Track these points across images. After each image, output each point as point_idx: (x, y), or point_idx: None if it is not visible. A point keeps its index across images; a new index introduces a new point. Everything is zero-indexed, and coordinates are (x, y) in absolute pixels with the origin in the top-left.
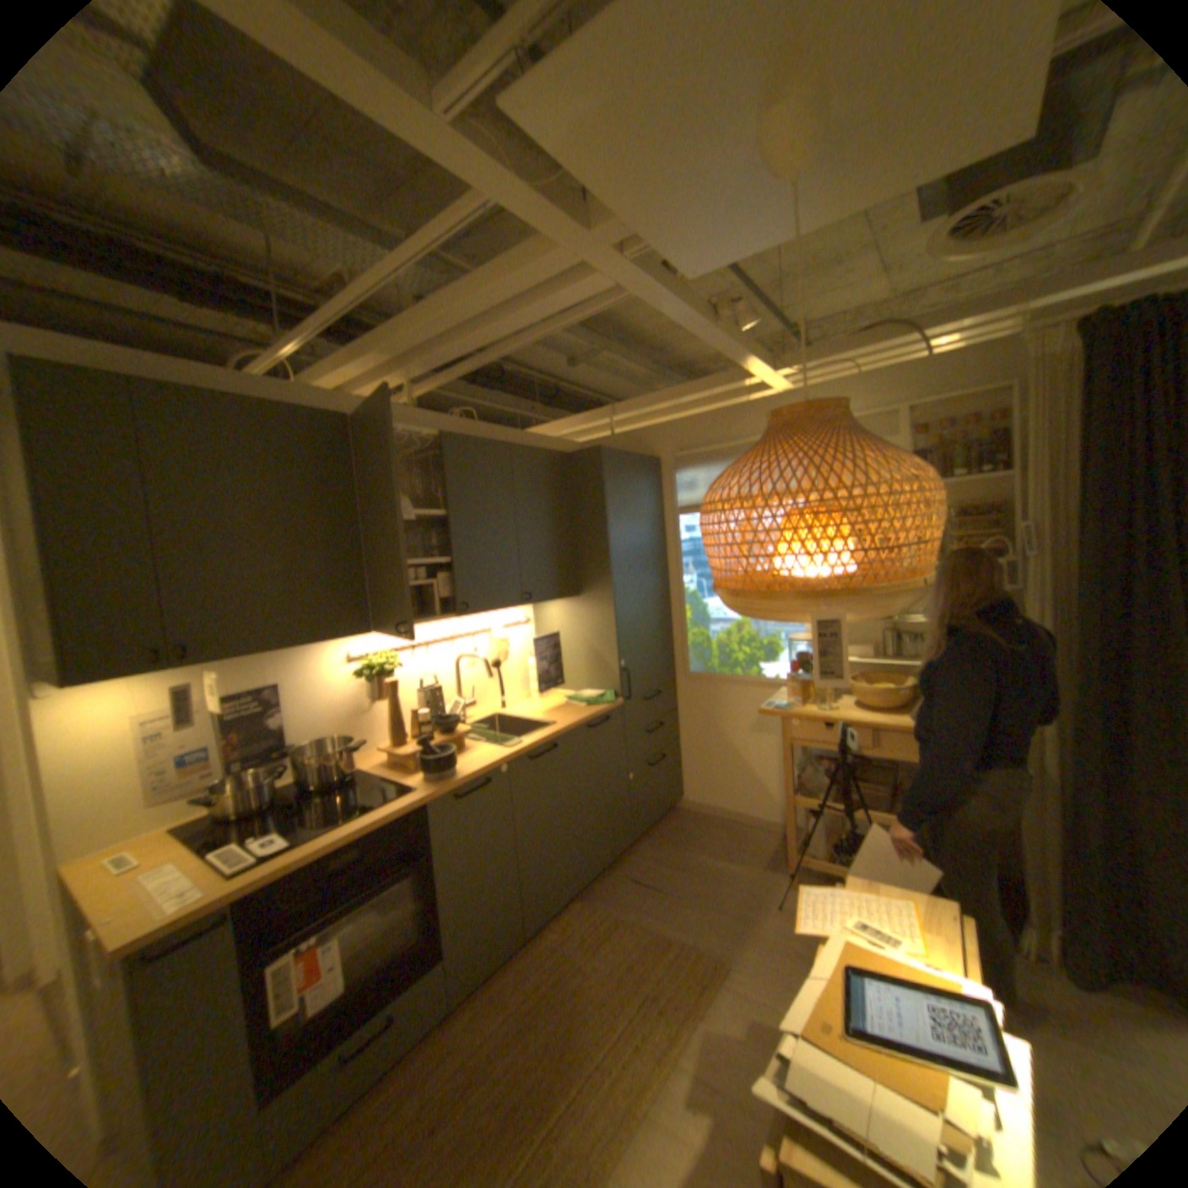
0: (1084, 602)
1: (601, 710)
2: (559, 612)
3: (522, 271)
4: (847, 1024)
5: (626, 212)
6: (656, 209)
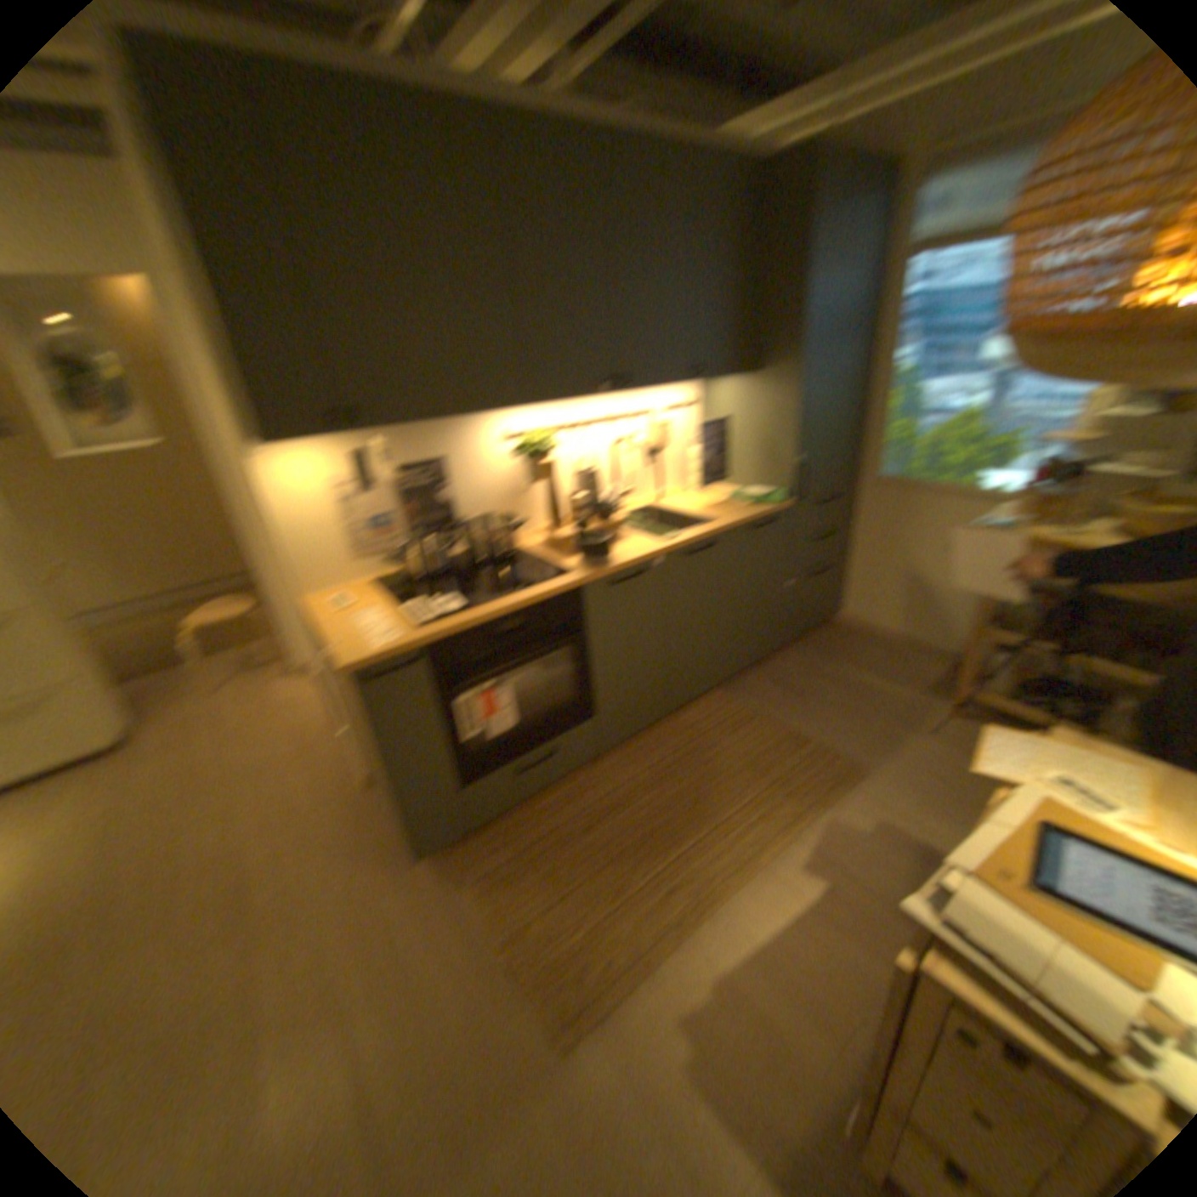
0: None
1: (765, 511)
2: (727, 394)
3: None
4: (1033, 876)
5: None
6: None
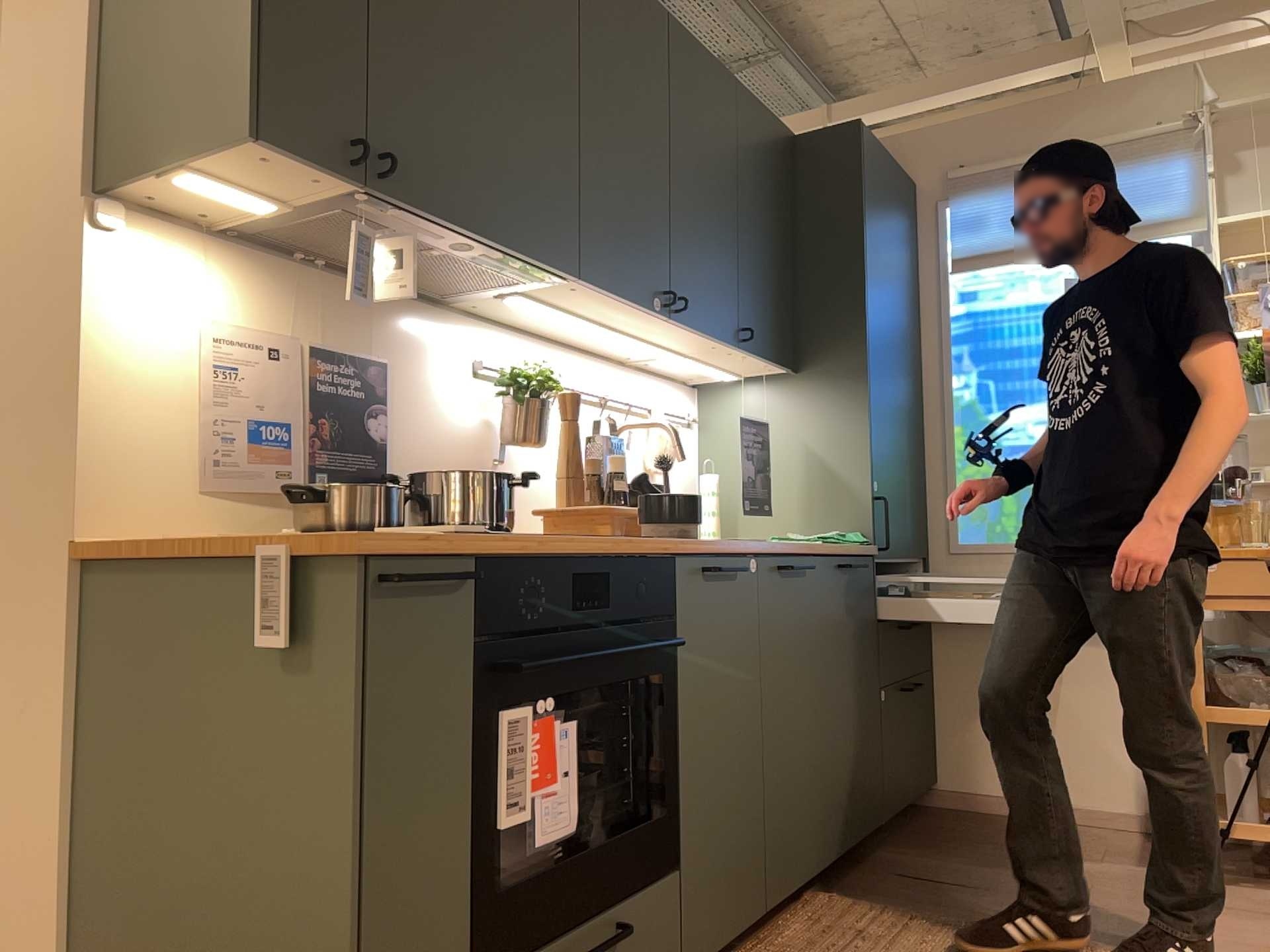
0: None
1: (855, 550)
2: (757, 403)
3: None
4: None
5: None
6: None
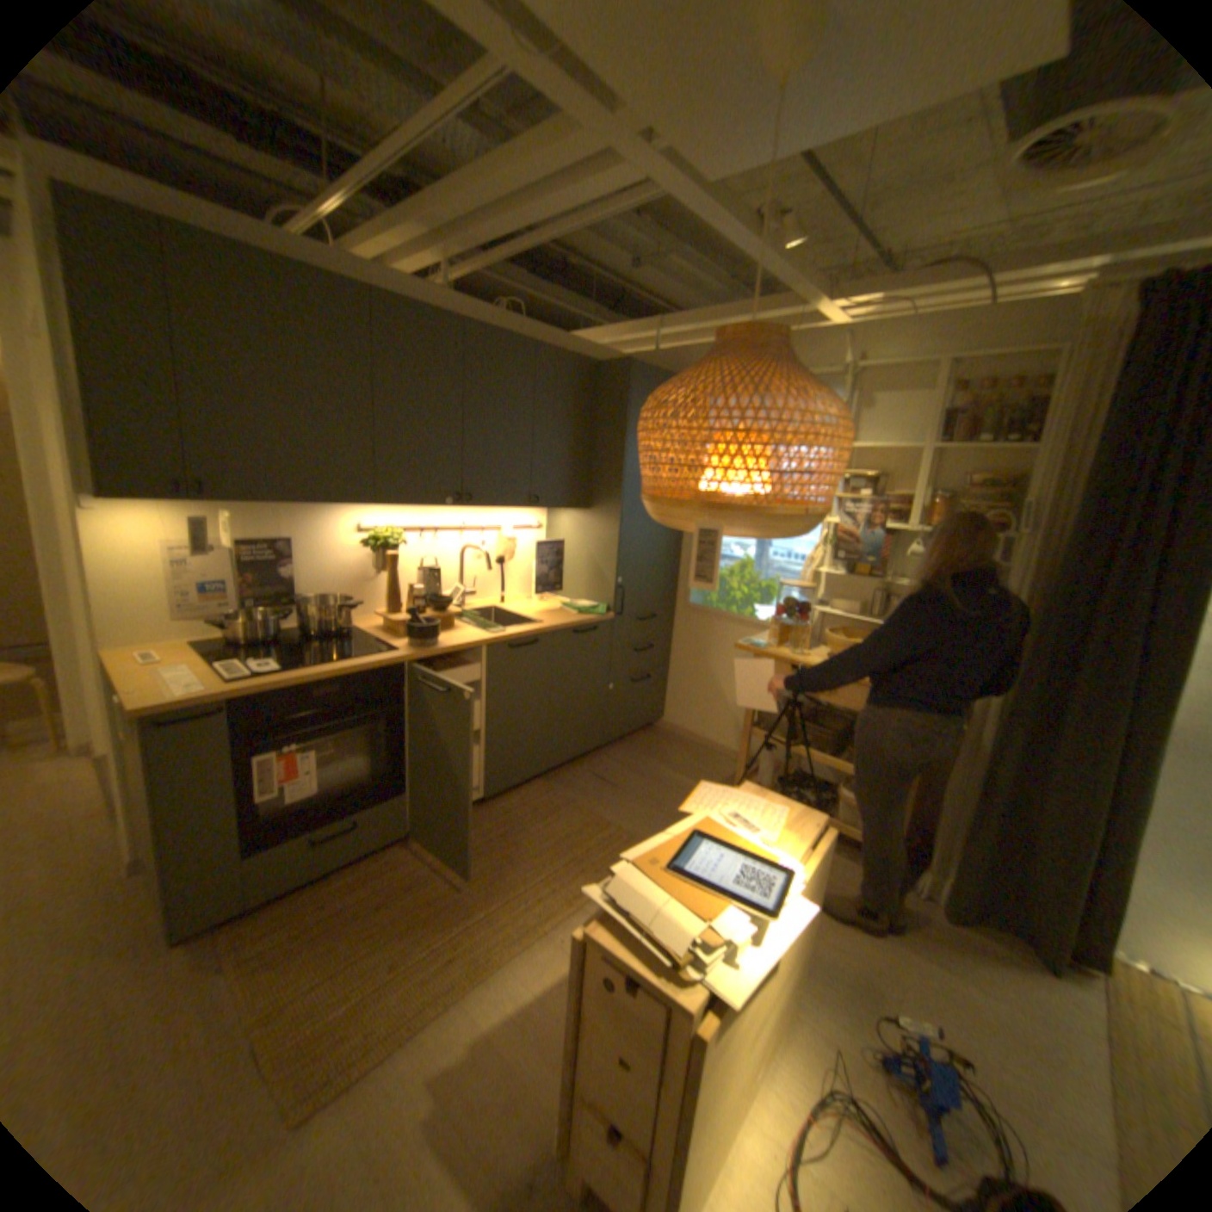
0: (1061, 587)
1: (590, 620)
2: (569, 523)
3: (546, 151)
4: (672, 863)
5: (630, 98)
6: (661, 97)
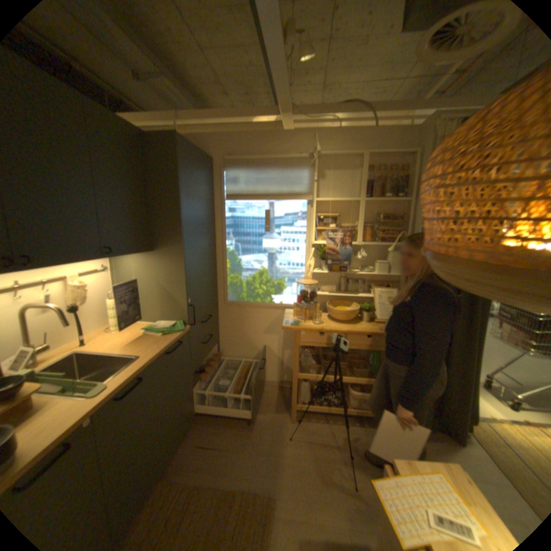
0: None
1: (176, 337)
2: (135, 263)
3: None
4: None
5: None
6: None
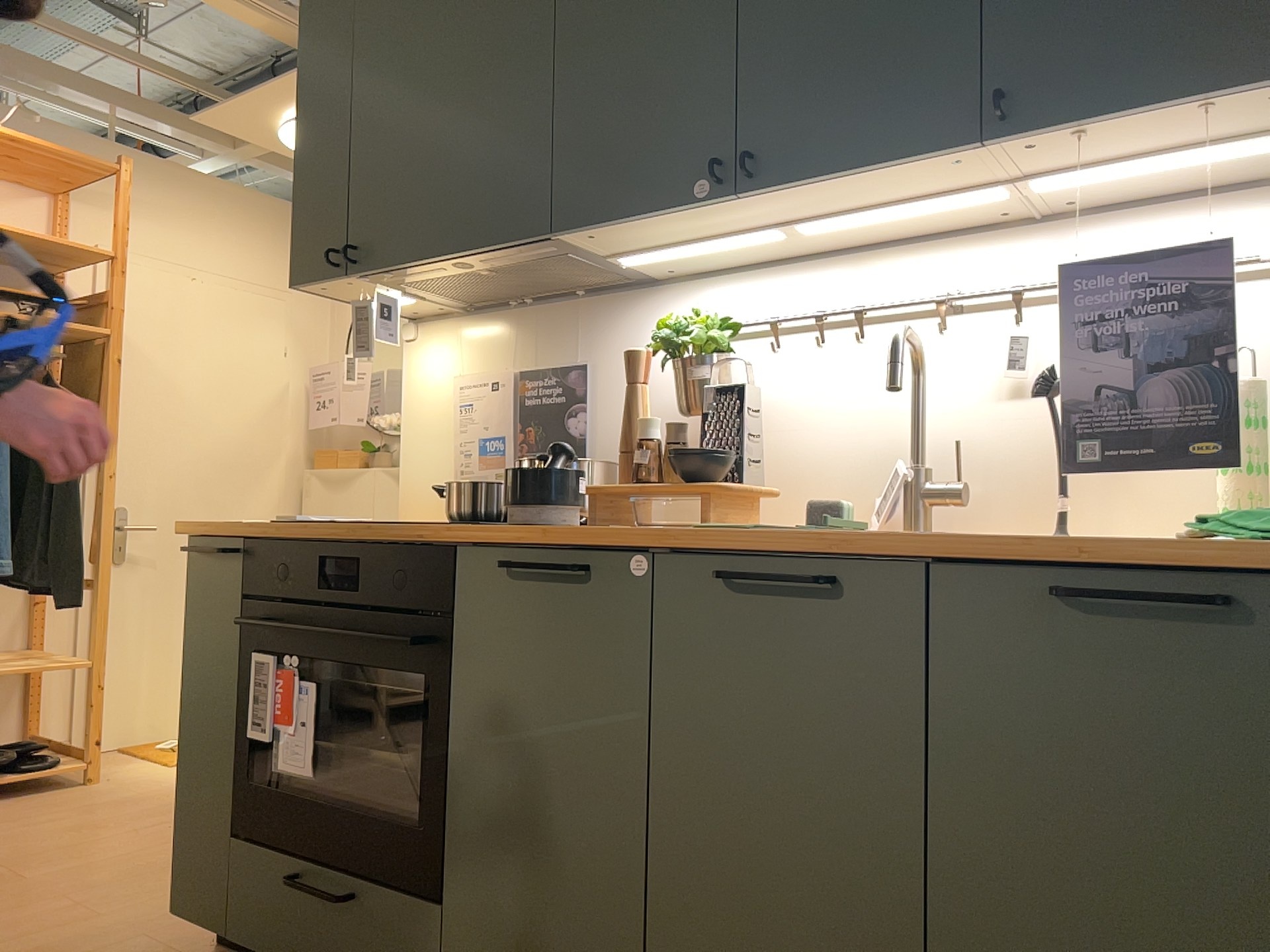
0: None
1: (1214, 554)
2: None
3: None
4: None
5: None
6: None
